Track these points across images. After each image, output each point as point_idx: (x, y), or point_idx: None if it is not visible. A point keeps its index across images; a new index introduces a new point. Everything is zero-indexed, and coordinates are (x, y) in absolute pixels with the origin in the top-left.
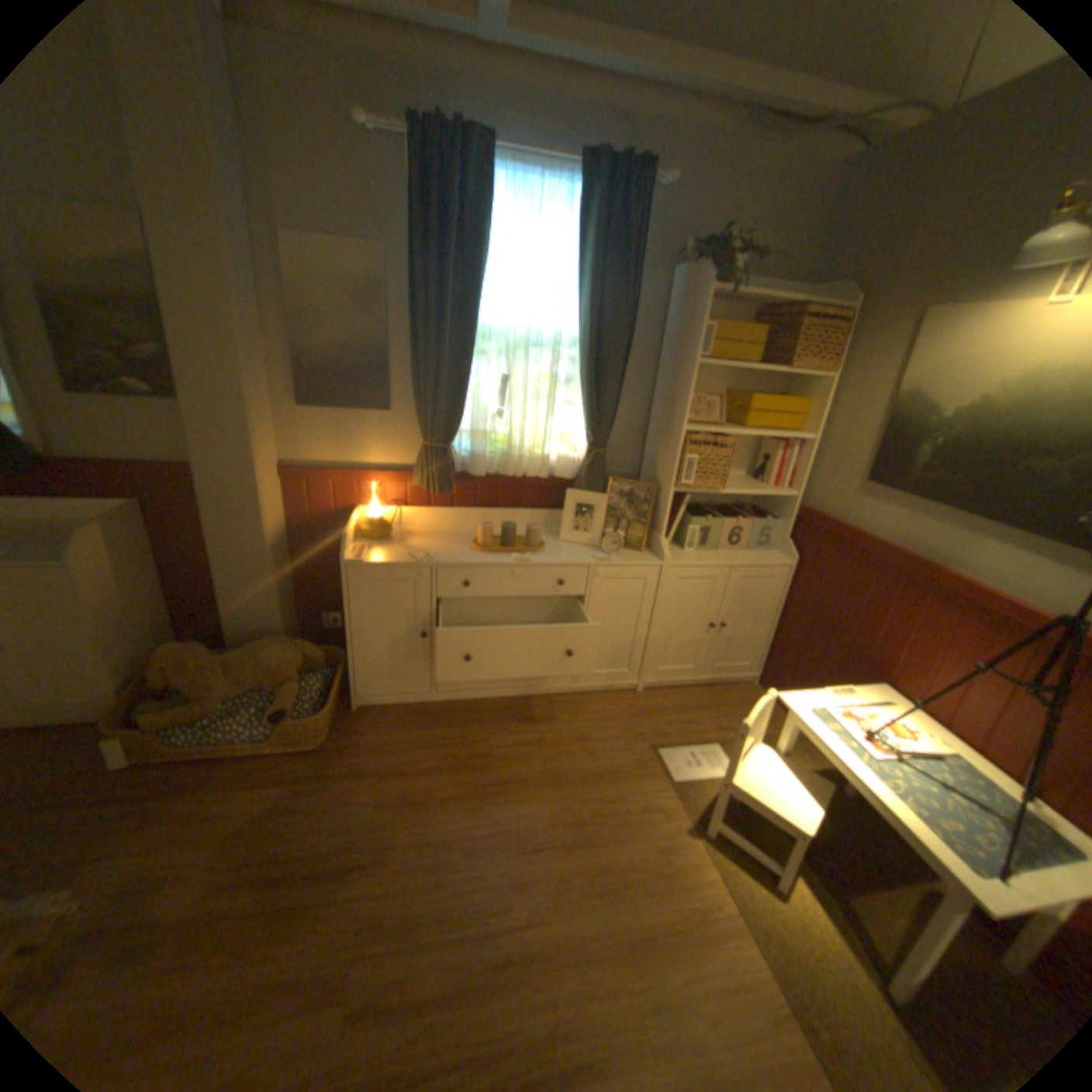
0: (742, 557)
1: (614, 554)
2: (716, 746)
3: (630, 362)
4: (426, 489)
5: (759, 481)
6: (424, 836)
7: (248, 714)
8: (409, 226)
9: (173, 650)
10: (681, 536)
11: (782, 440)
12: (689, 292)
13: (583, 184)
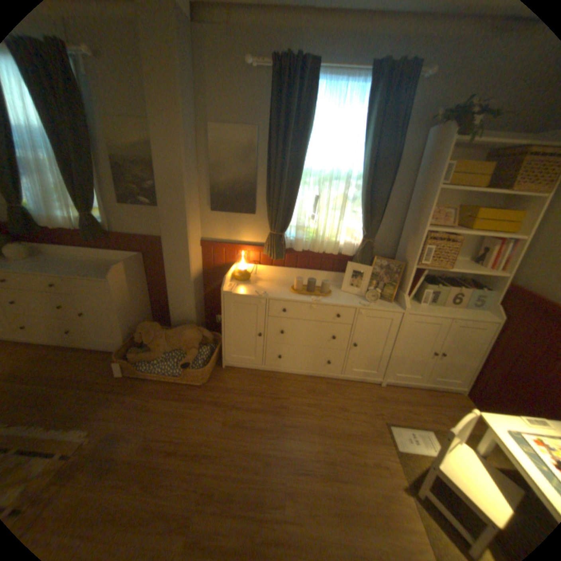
0: (462, 313)
1: (374, 302)
2: (432, 433)
3: (394, 187)
4: (270, 256)
5: (480, 265)
6: (245, 447)
7: (173, 362)
8: (270, 116)
9: (146, 325)
10: (420, 295)
11: (500, 239)
12: (438, 143)
13: (372, 82)
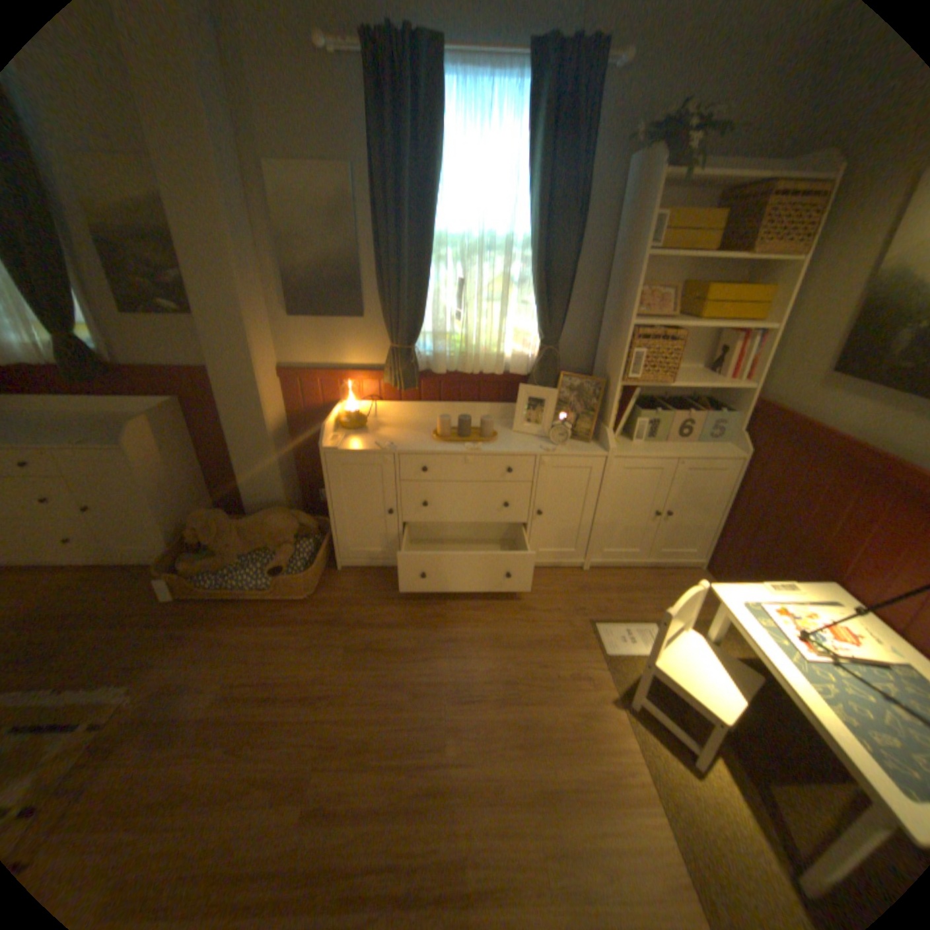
0: (692, 449)
1: (562, 444)
2: (654, 625)
3: (582, 258)
4: (395, 386)
5: (717, 373)
6: (381, 678)
7: (255, 568)
8: (367, 143)
9: (202, 515)
10: (631, 428)
11: (742, 331)
12: (642, 180)
13: (533, 78)
